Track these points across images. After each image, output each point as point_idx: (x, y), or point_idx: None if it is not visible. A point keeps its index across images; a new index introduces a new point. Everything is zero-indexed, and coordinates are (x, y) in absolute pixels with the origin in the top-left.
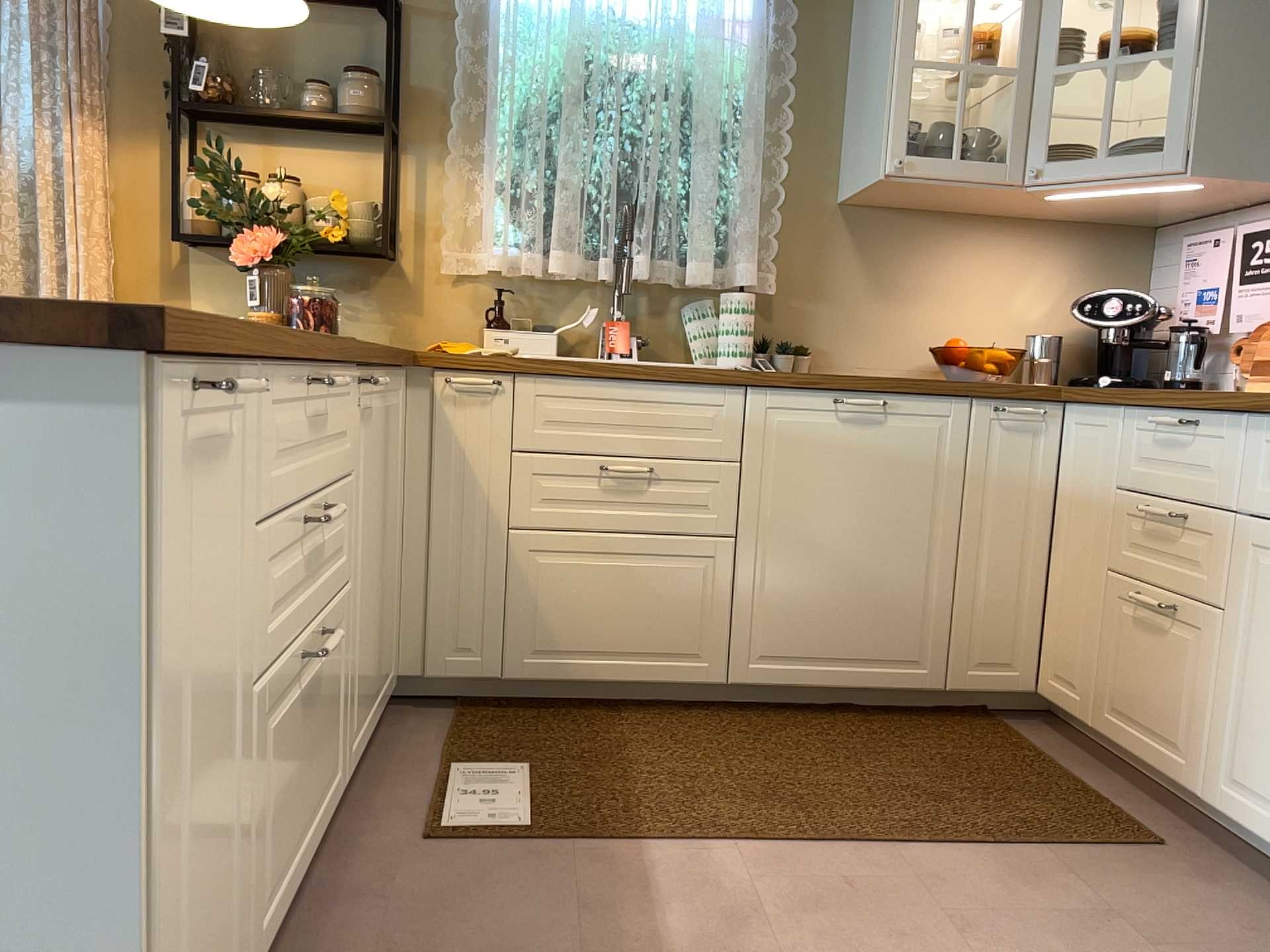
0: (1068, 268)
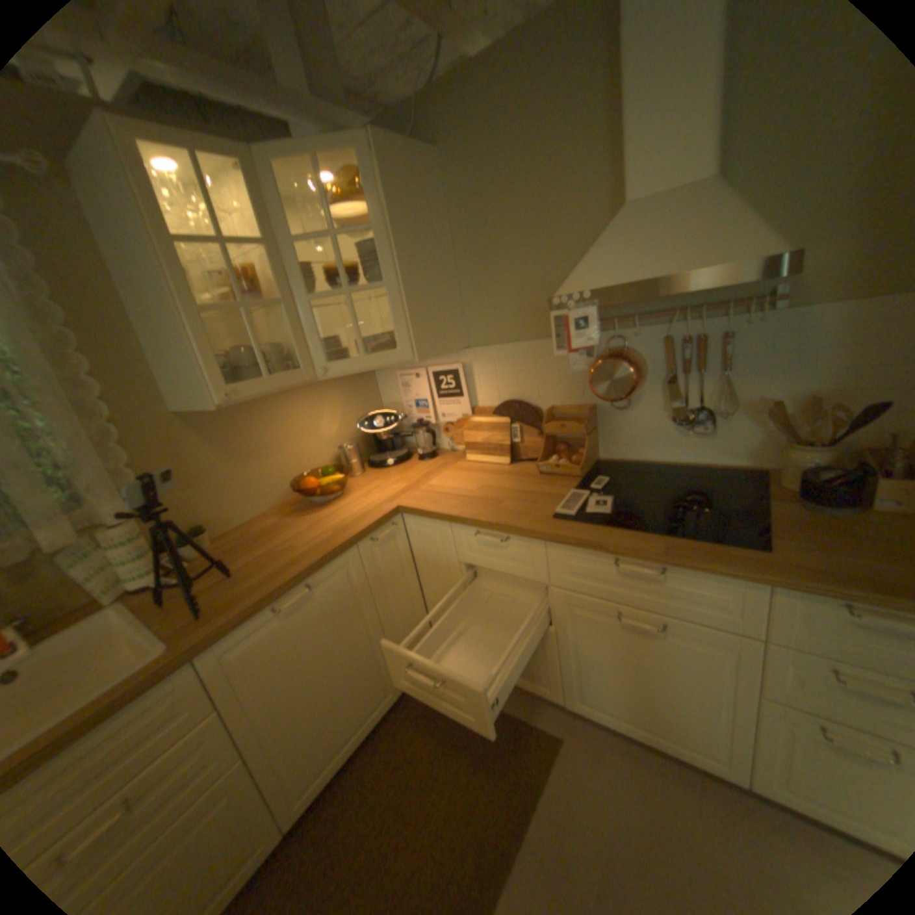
0: (339, 398)
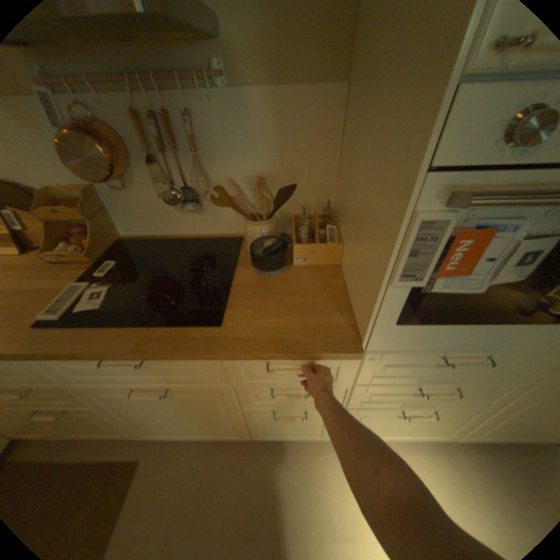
0: None
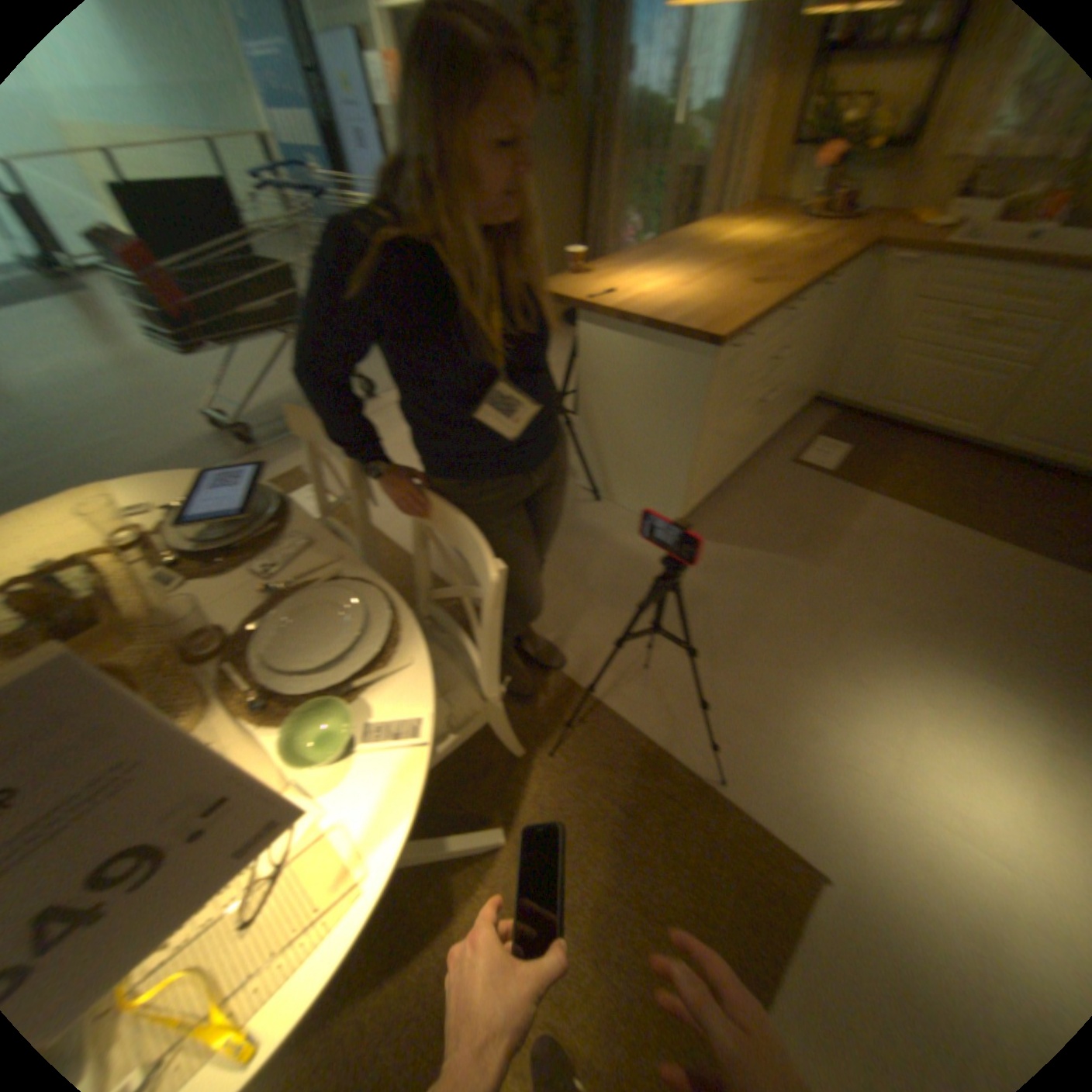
0: None
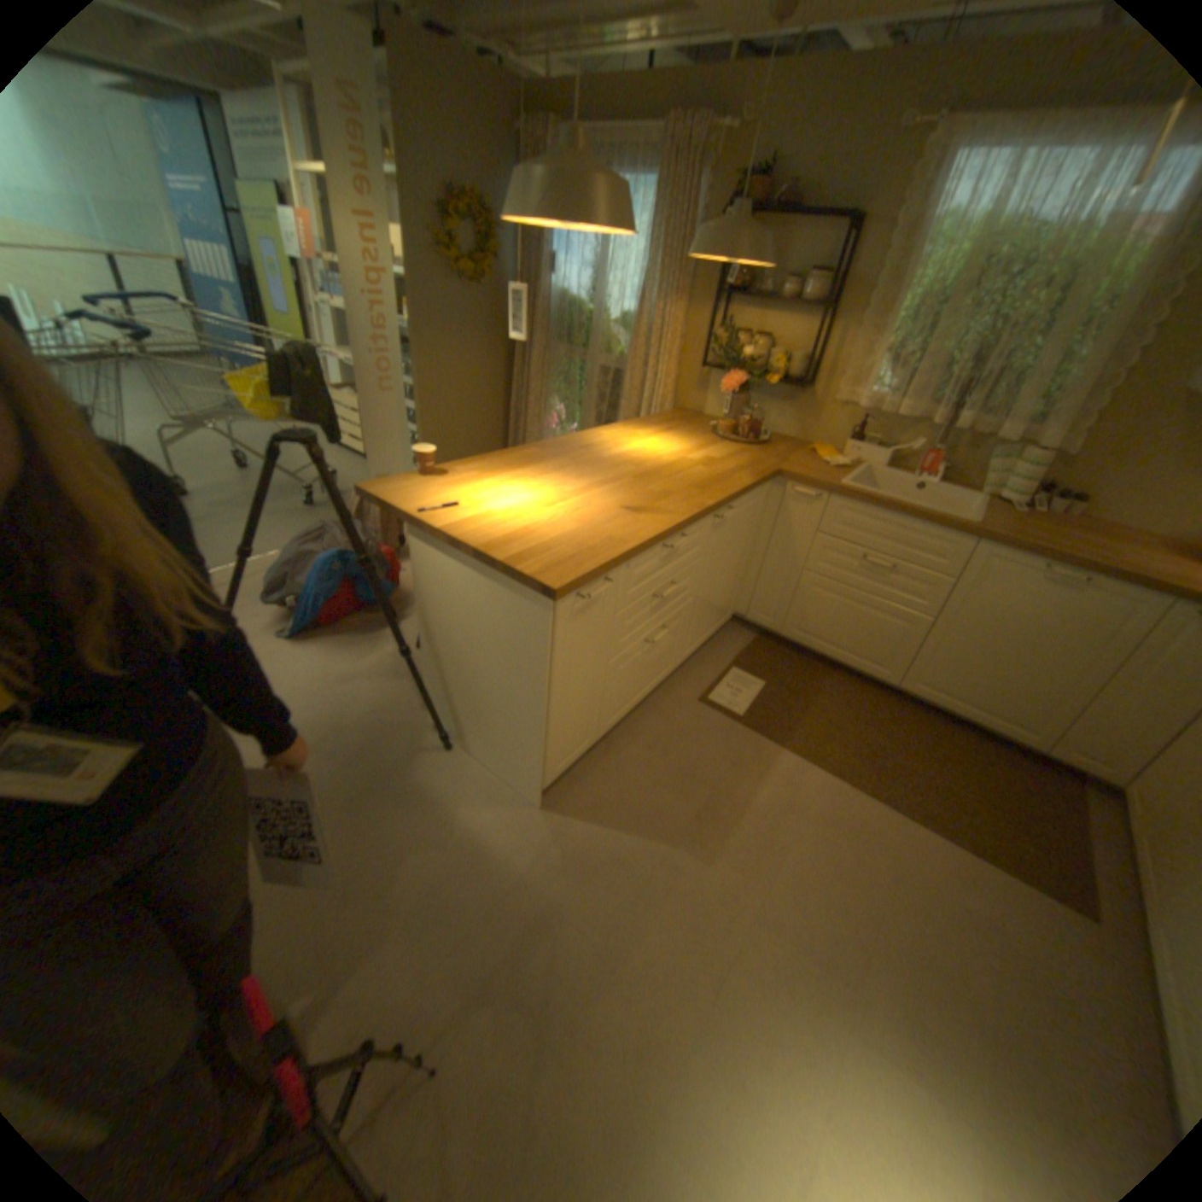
0: None
